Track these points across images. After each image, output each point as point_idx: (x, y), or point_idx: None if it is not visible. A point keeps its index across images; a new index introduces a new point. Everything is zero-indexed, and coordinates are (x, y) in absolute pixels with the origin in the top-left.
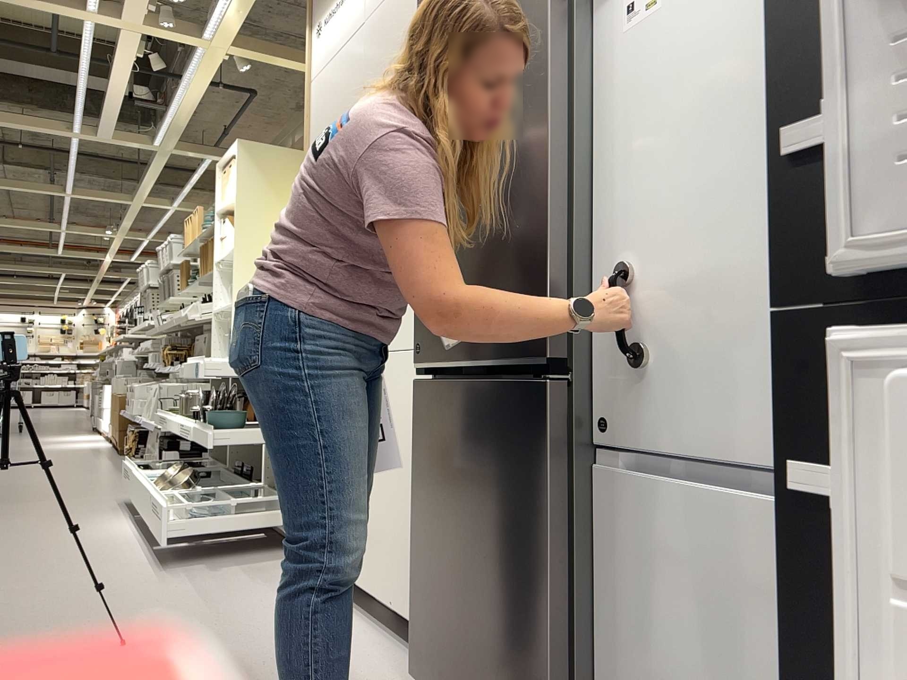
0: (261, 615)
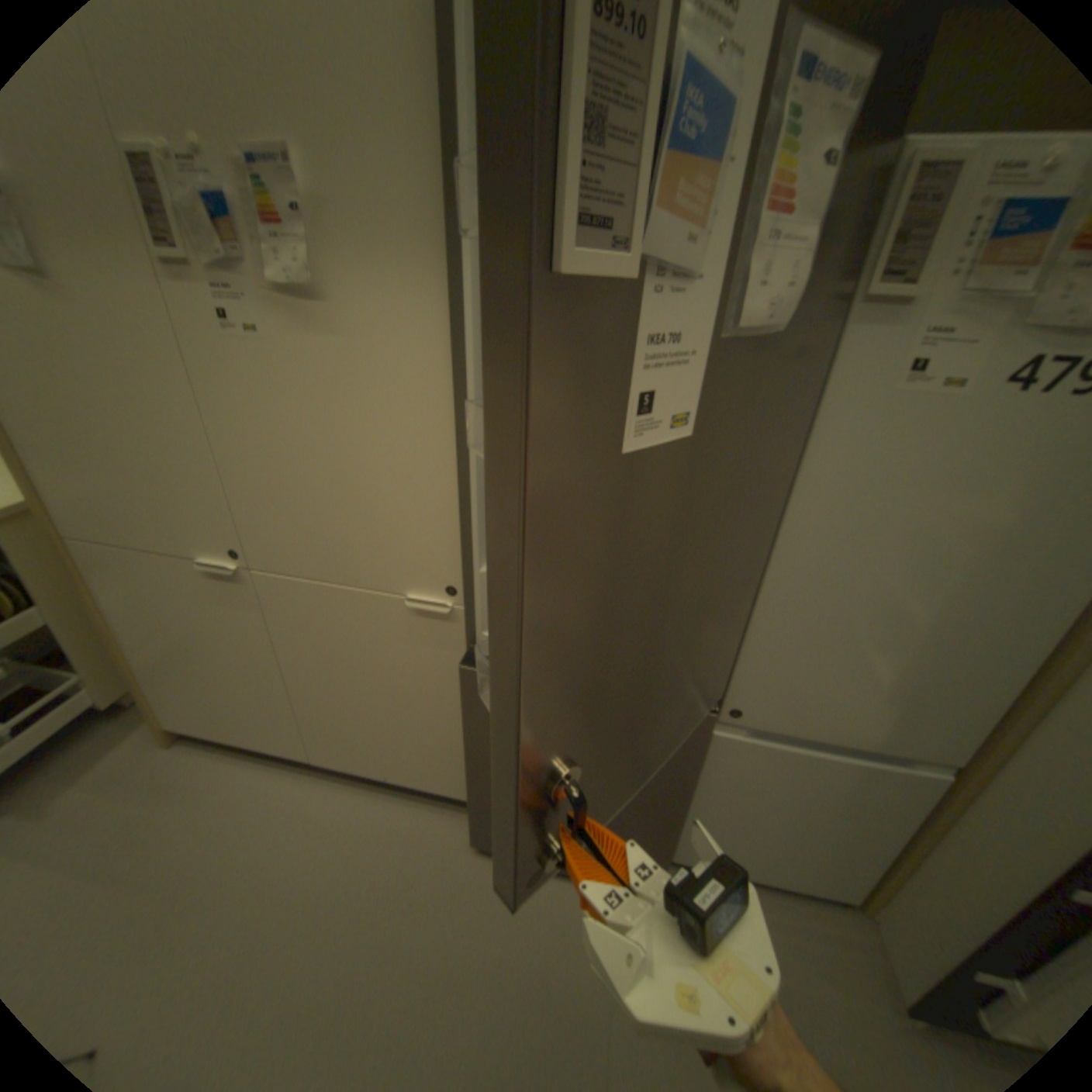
0: (215, 852)
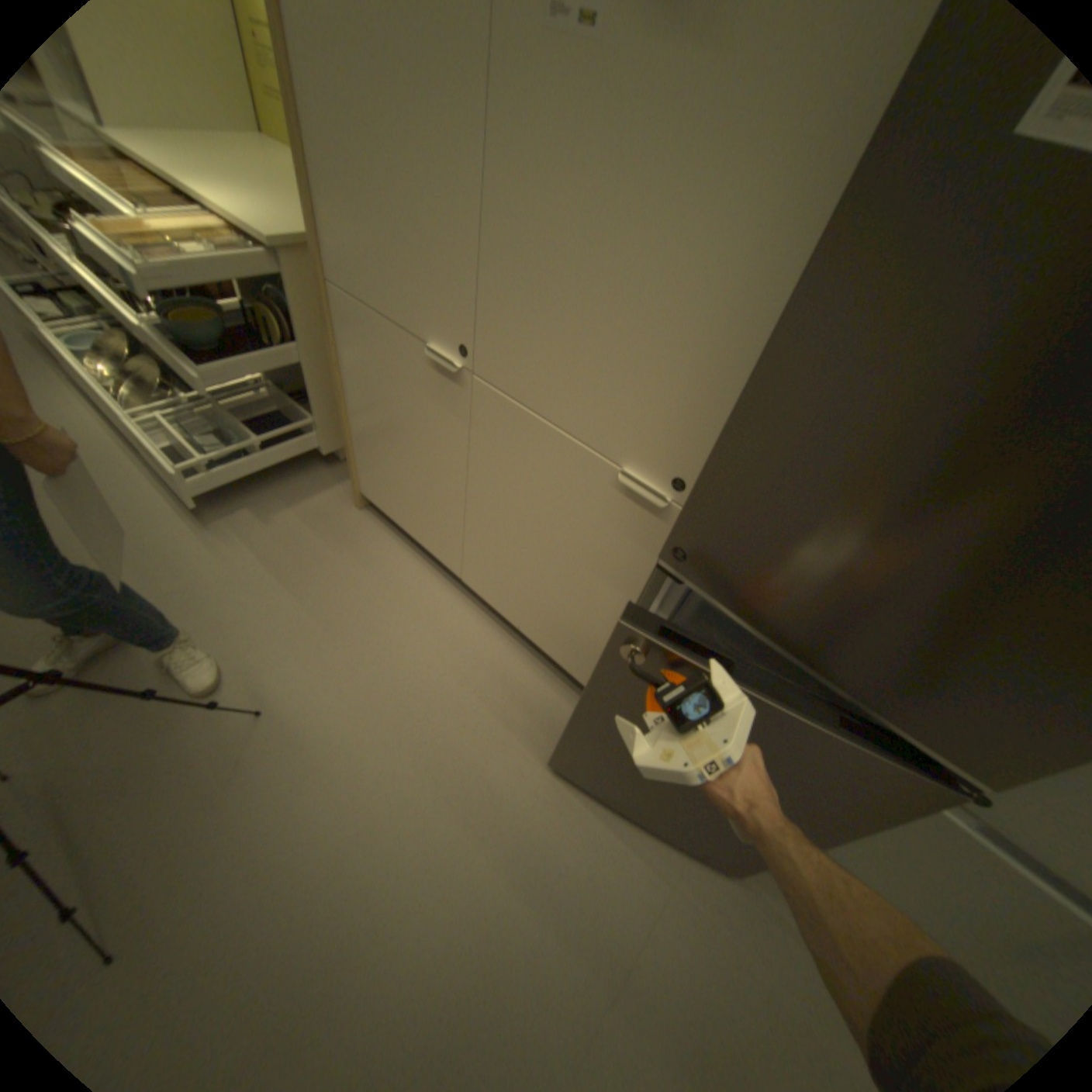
0: (372, 613)
